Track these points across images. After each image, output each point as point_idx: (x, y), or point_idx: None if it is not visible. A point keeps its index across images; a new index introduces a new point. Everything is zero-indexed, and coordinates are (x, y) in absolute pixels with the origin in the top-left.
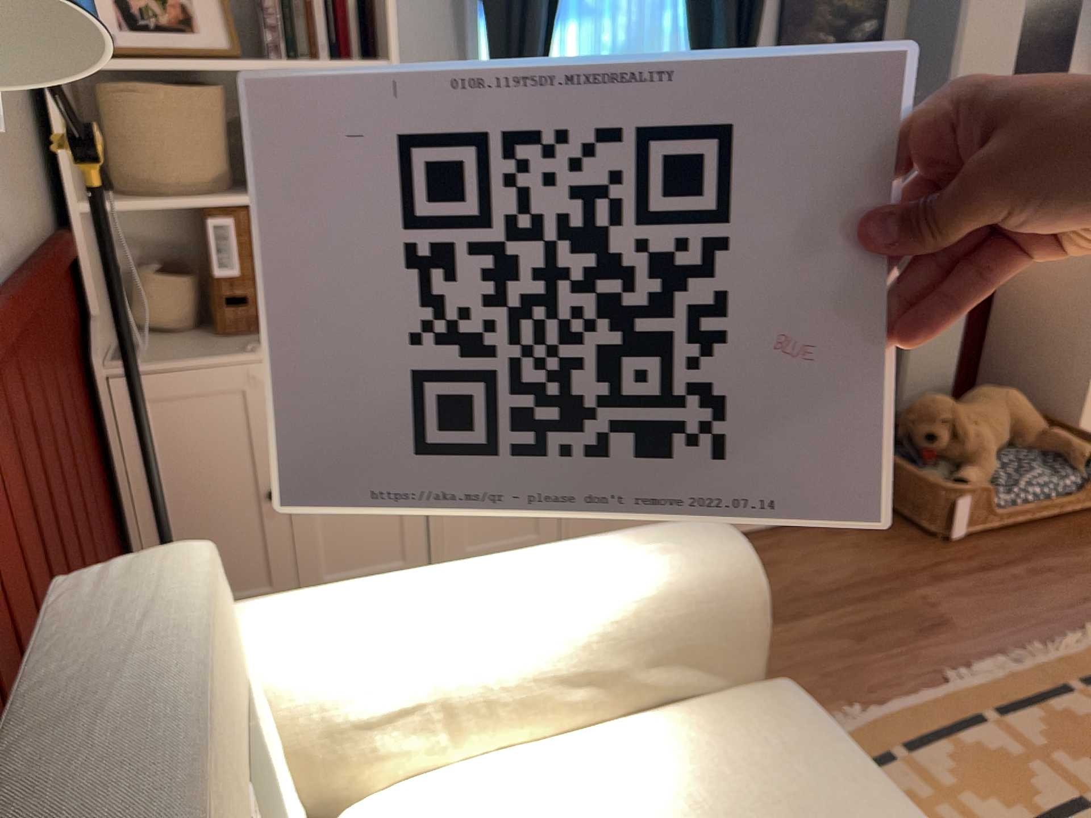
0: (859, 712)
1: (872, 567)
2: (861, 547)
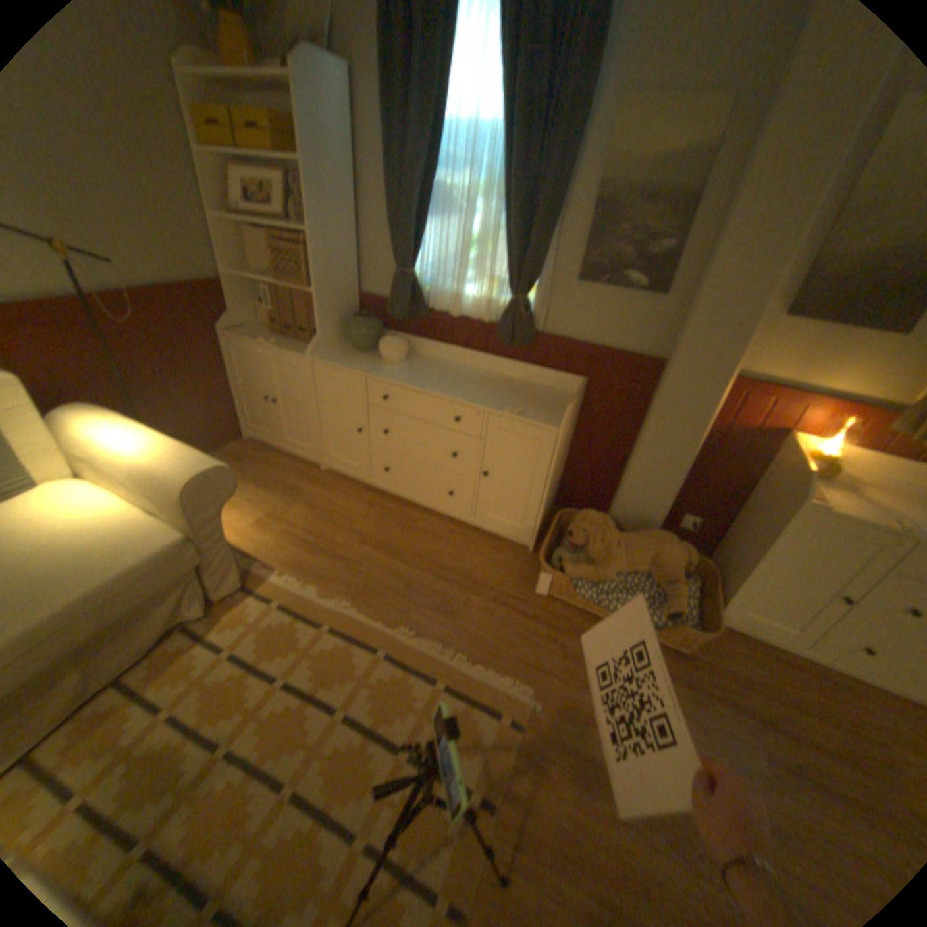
0: (346, 608)
1: (478, 574)
2: (494, 563)
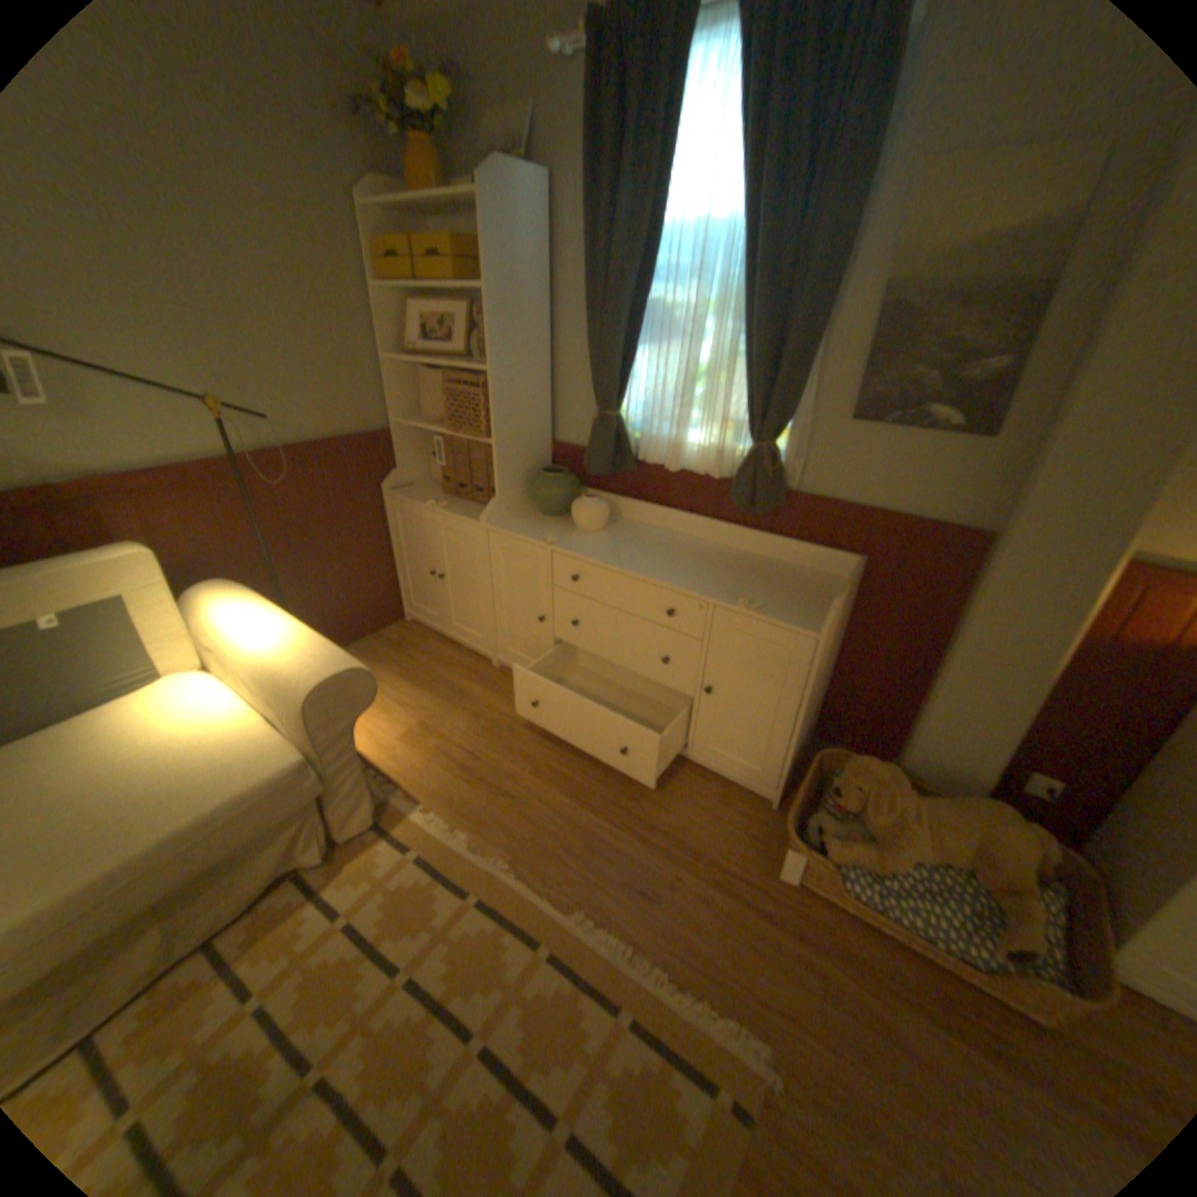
0: (504, 869)
1: (693, 836)
2: (718, 822)
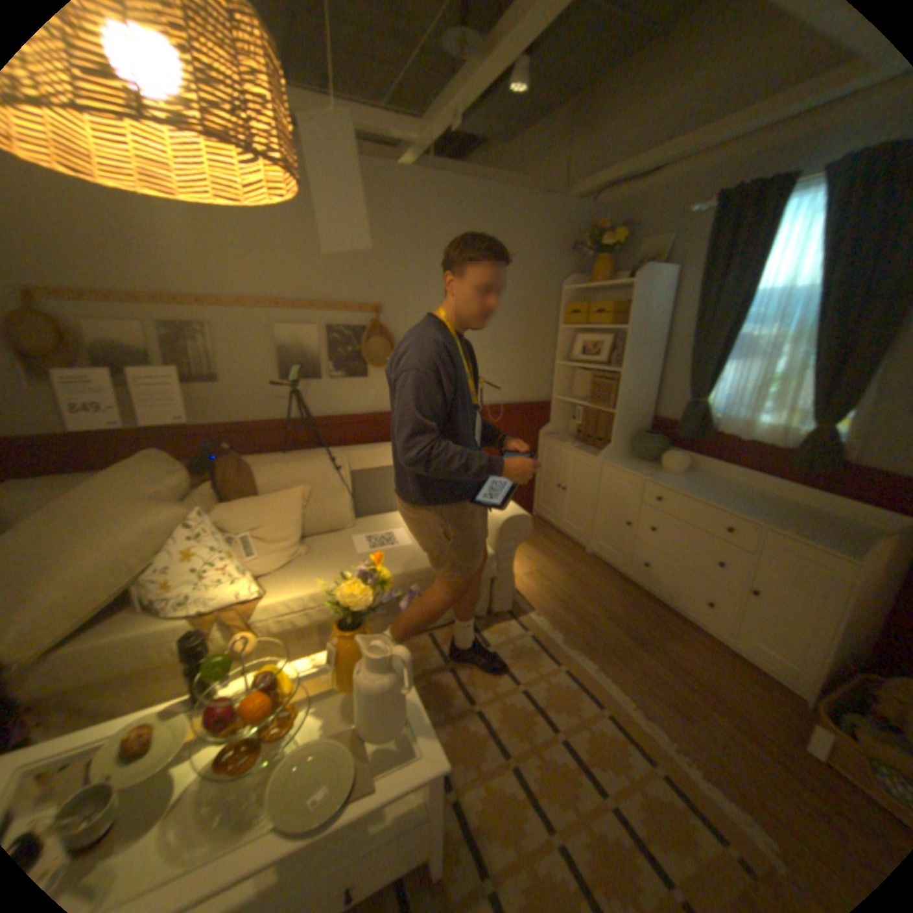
0: (585, 662)
1: (730, 697)
2: (754, 697)
